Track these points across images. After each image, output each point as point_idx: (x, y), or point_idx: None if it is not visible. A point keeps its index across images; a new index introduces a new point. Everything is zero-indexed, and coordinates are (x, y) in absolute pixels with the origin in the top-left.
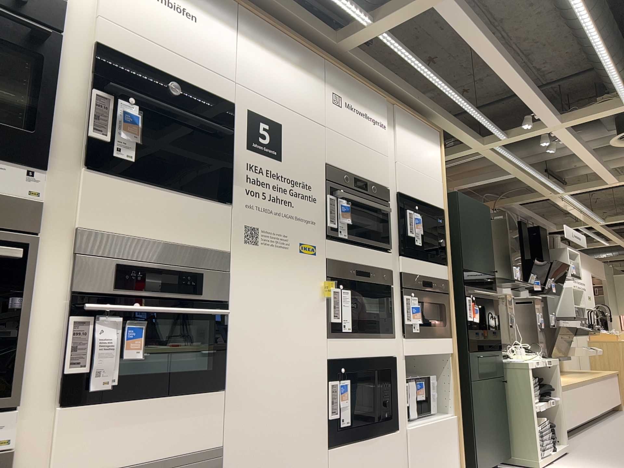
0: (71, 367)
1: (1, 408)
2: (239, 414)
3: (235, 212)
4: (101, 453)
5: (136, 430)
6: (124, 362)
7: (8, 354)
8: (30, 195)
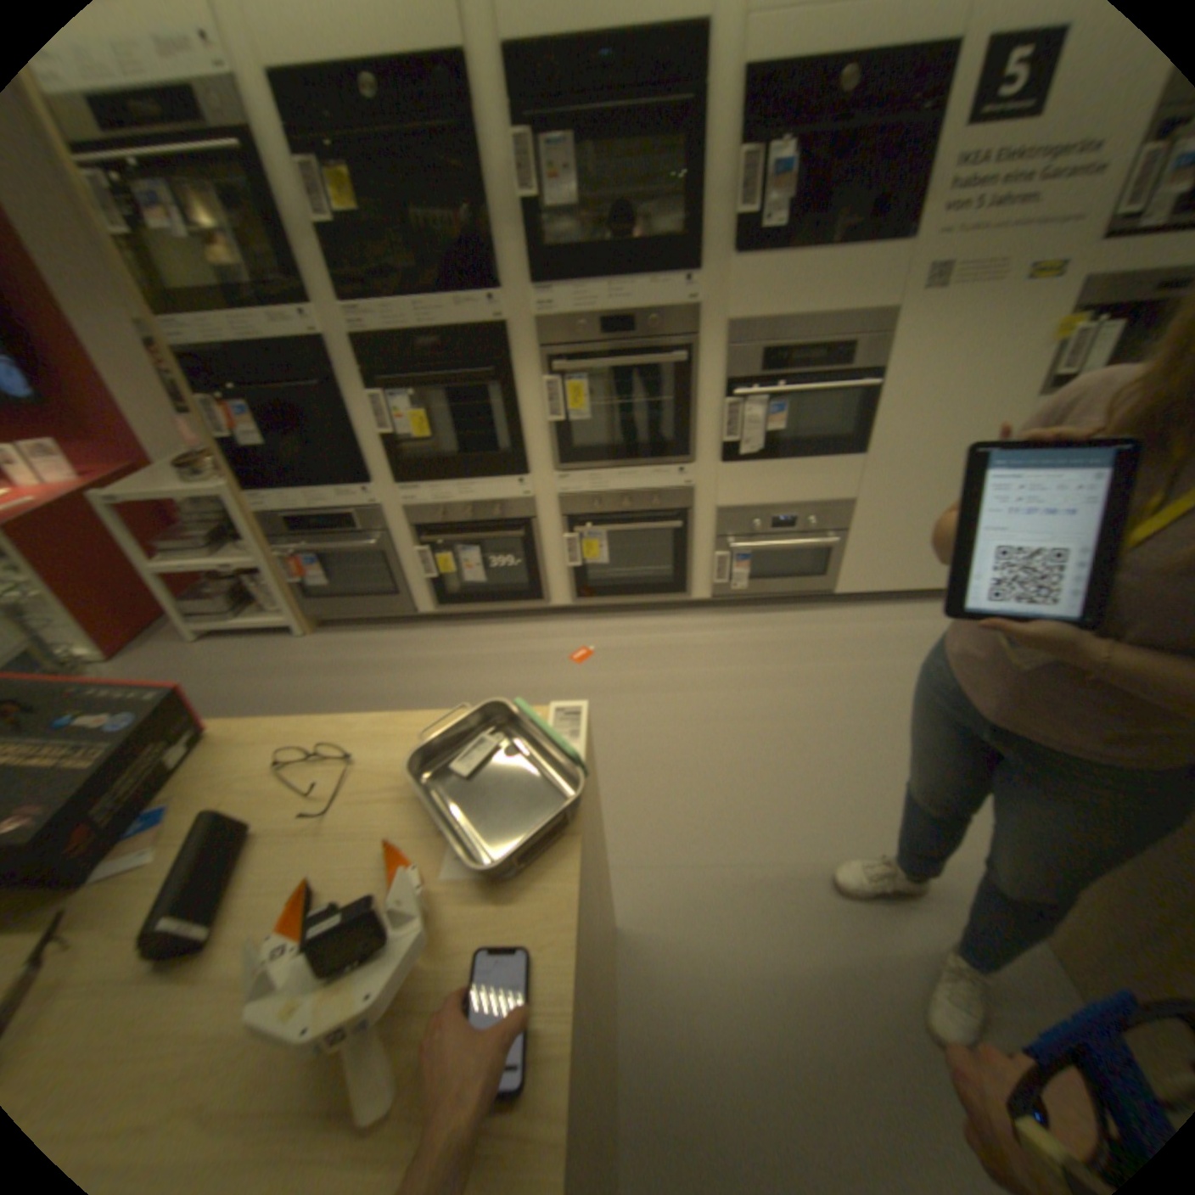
0: (728, 437)
1: (685, 462)
2: (880, 473)
3: (920, 246)
4: (751, 493)
5: (778, 480)
6: (768, 432)
7: (686, 428)
8: (689, 299)
